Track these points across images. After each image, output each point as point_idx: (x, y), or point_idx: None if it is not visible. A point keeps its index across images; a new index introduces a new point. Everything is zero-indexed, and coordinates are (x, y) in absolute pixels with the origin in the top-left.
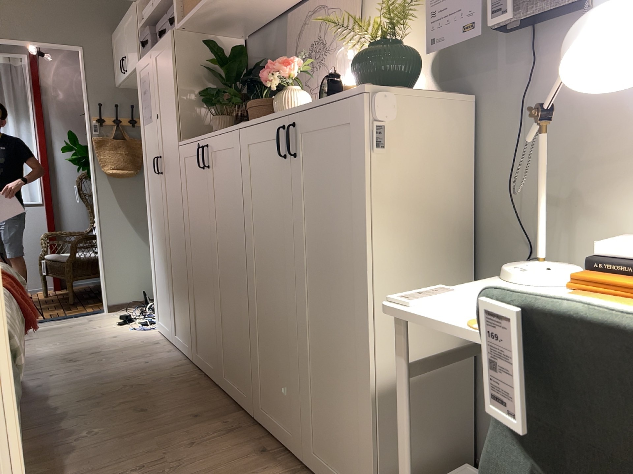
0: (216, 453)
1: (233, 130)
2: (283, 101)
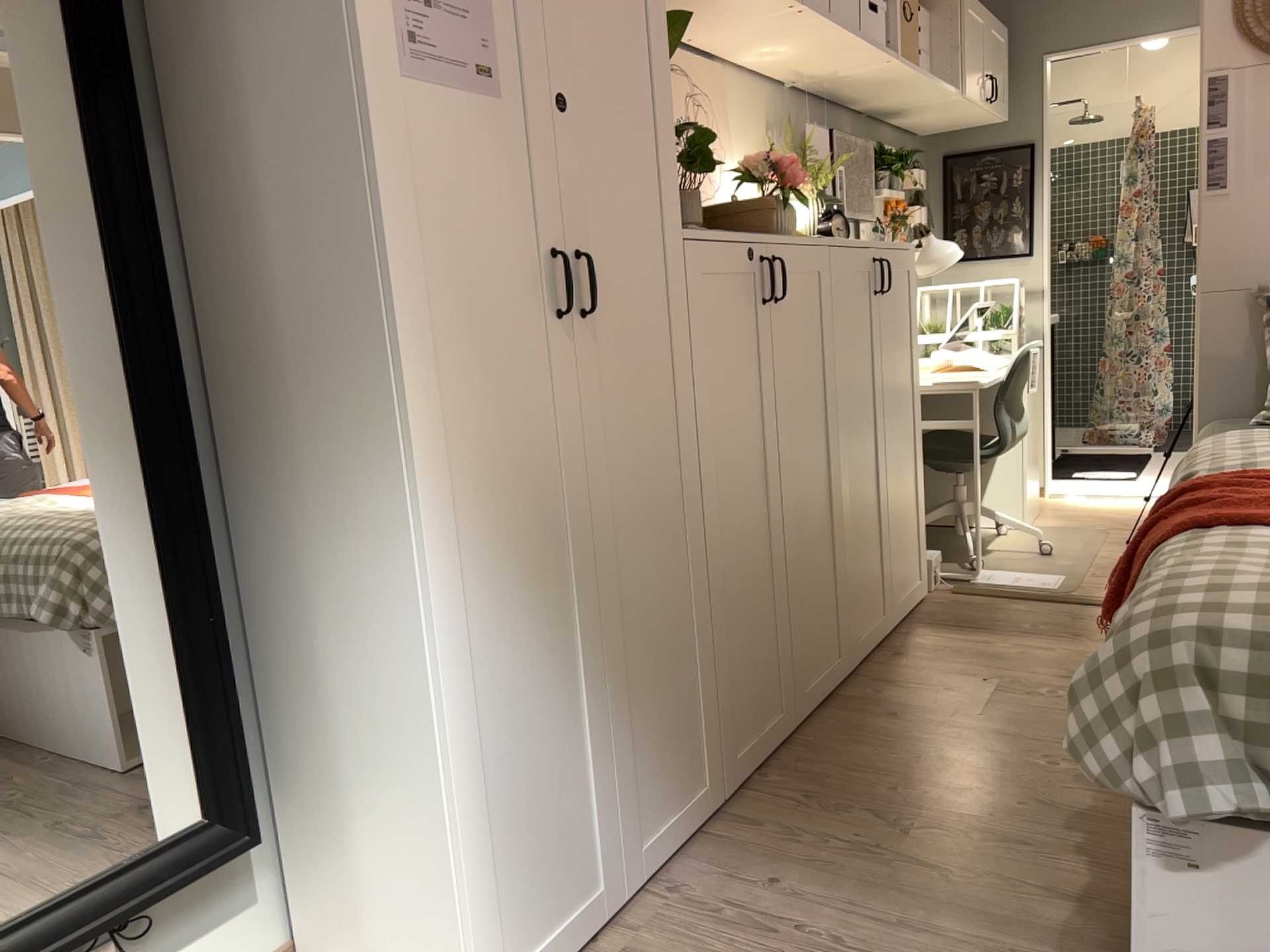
0: (937, 674)
1: (821, 244)
2: (796, 217)
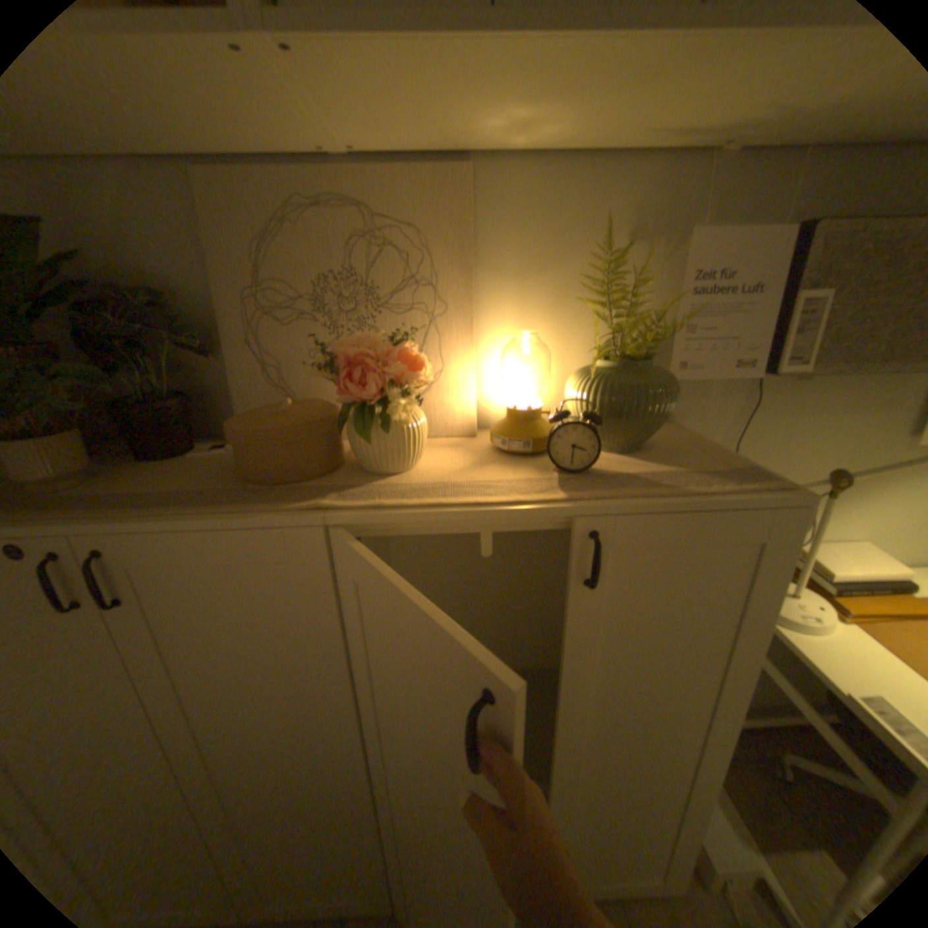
0: None
1: (289, 523)
2: (403, 436)
